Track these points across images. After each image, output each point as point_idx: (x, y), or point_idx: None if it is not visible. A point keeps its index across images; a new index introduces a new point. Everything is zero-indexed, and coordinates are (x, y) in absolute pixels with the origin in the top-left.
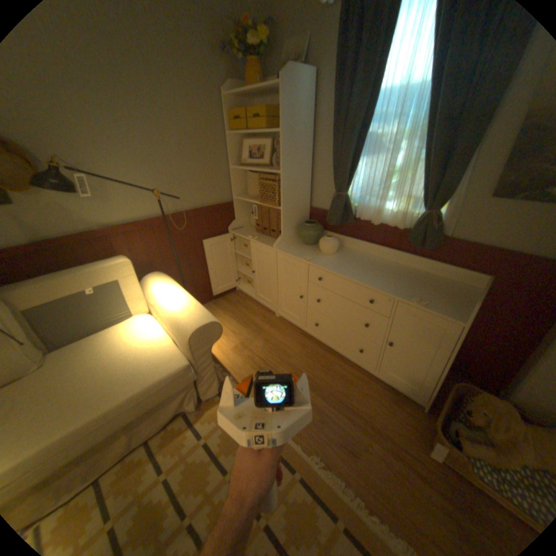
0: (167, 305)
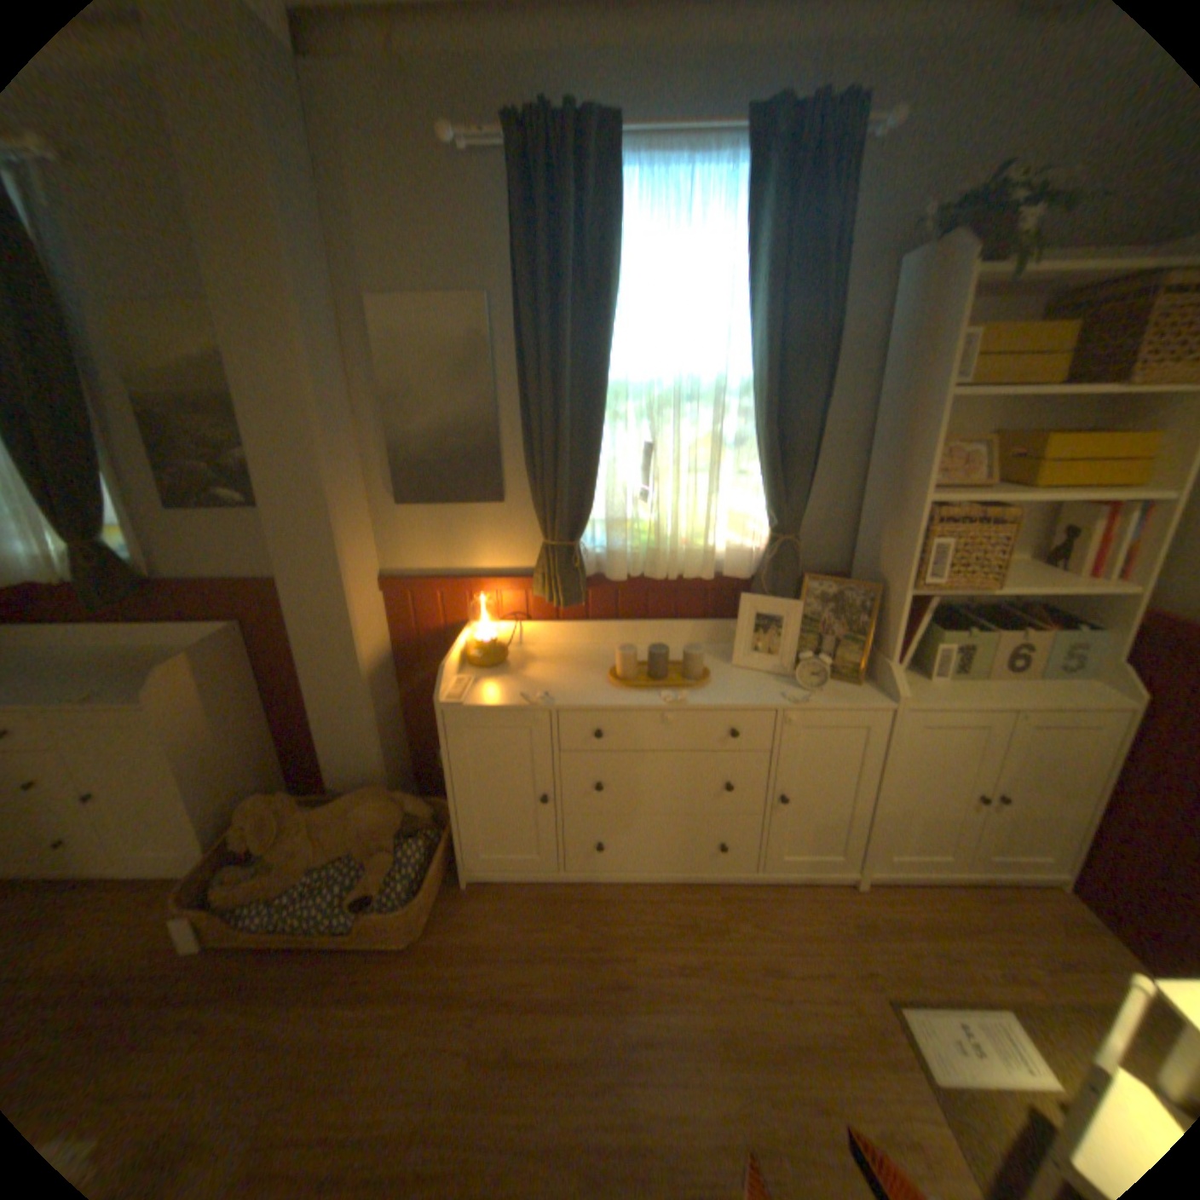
0: None
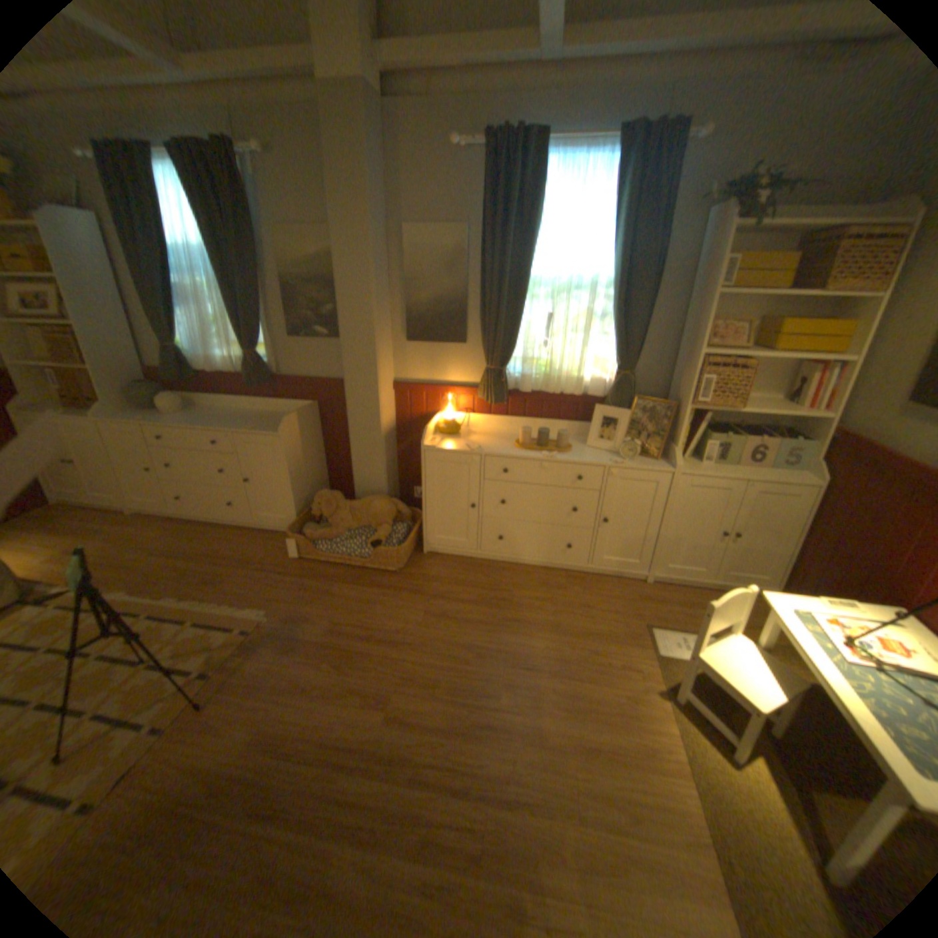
0: None
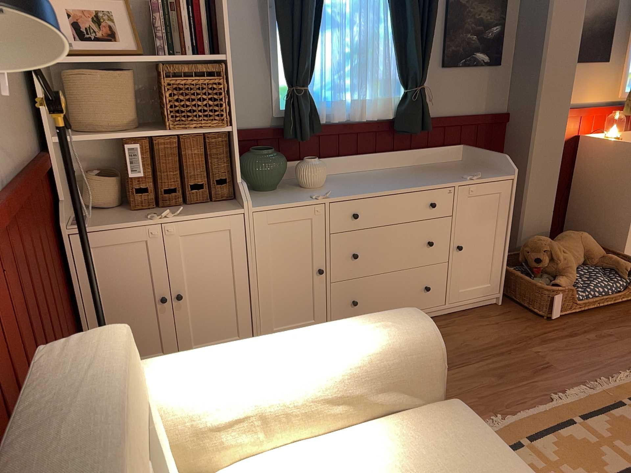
0: (308, 361)
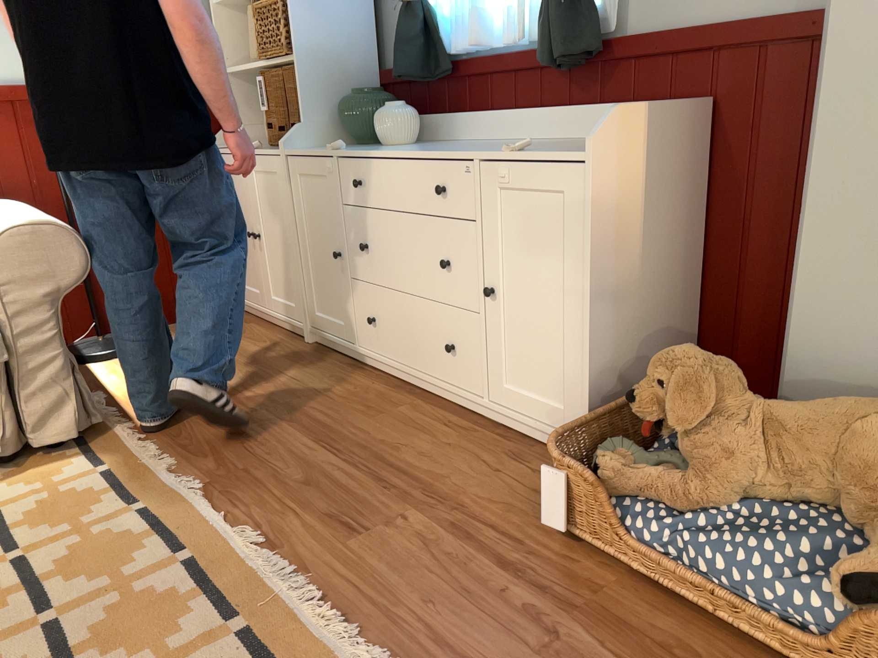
0: None
